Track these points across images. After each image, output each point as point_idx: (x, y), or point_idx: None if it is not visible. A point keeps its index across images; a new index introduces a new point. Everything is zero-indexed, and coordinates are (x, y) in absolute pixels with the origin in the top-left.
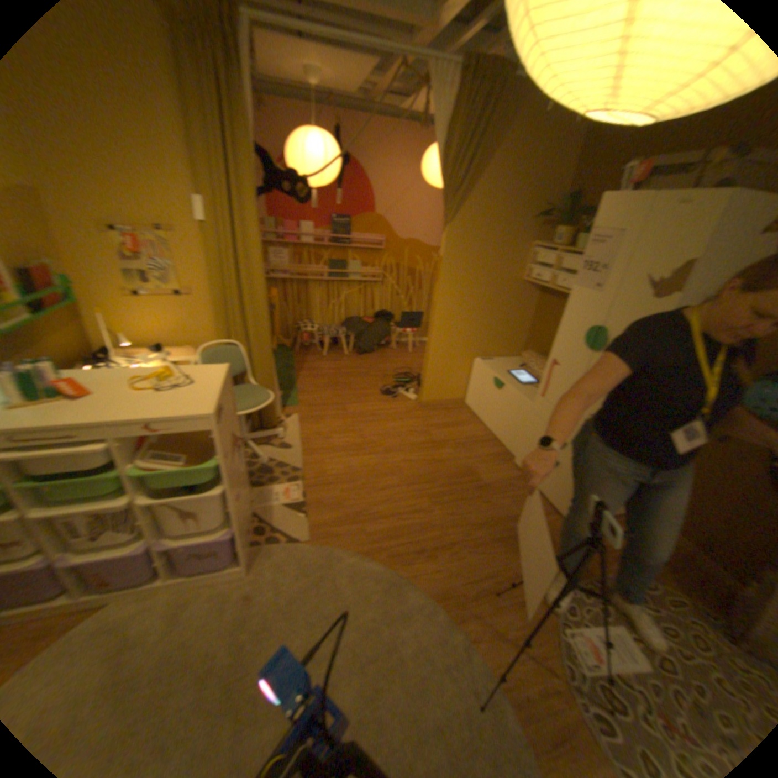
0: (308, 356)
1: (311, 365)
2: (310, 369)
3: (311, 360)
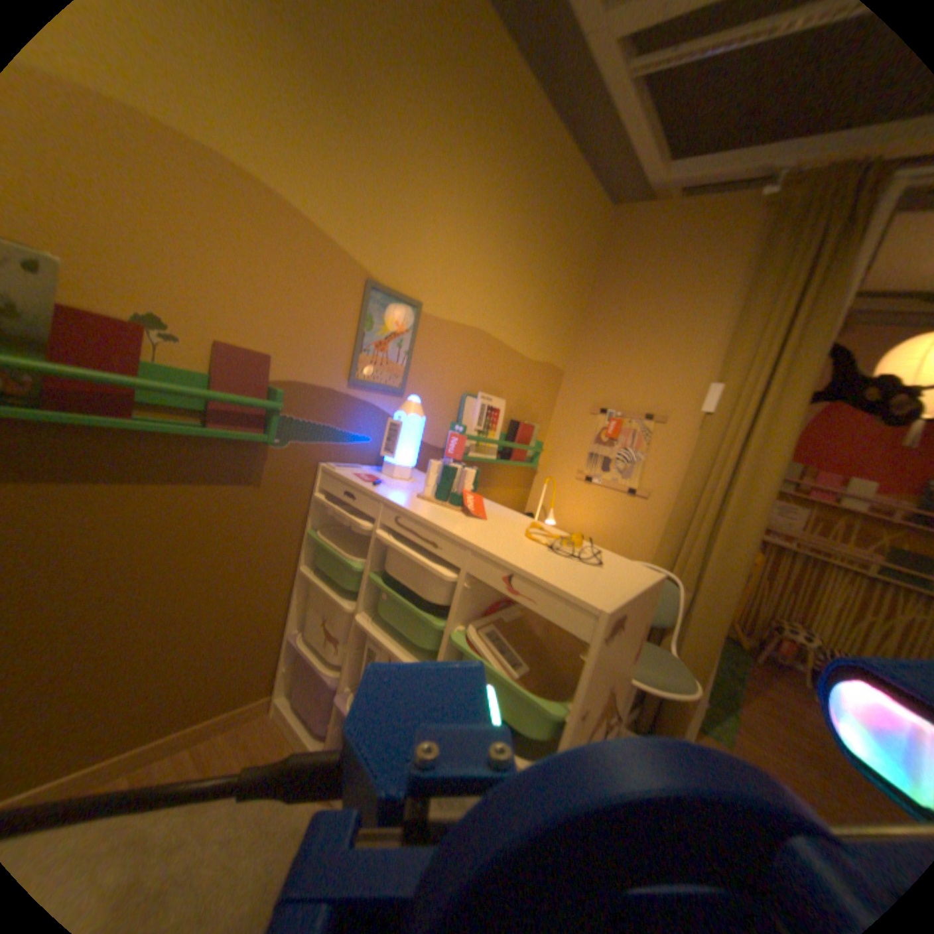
0: (783, 685)
1: (786, 702)
2: (783, 707)
3: (790, 695)
